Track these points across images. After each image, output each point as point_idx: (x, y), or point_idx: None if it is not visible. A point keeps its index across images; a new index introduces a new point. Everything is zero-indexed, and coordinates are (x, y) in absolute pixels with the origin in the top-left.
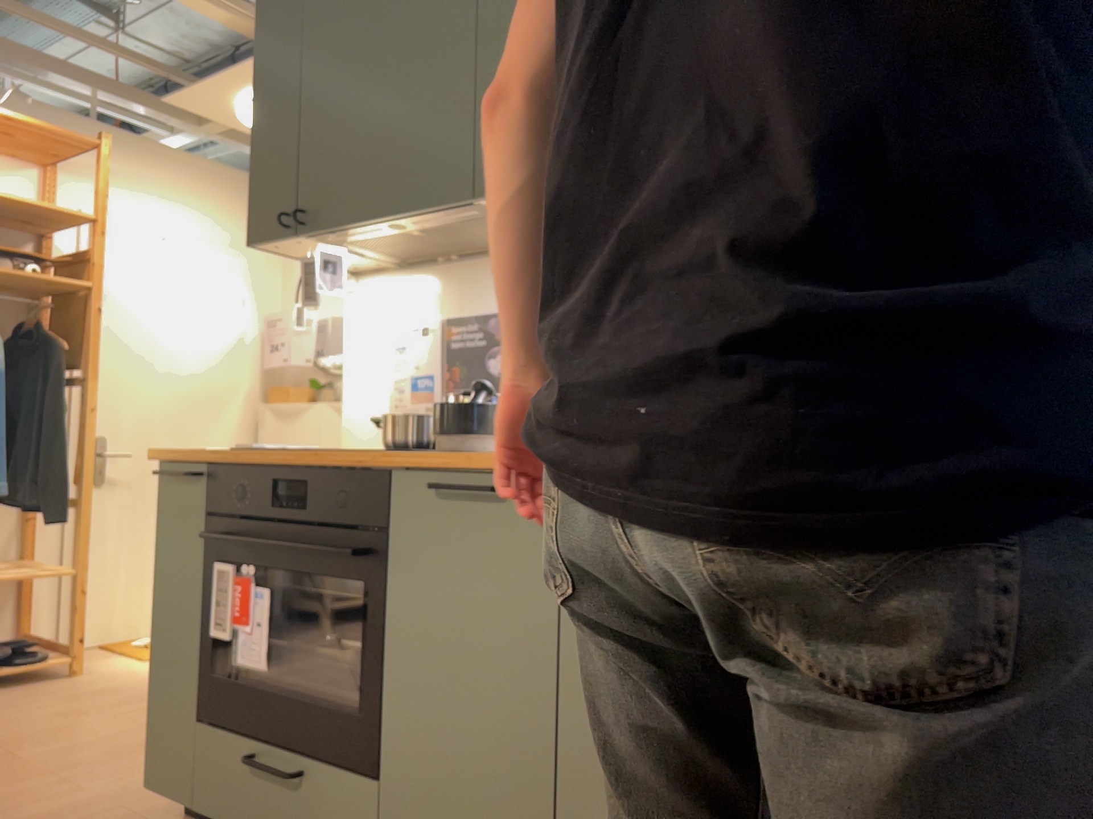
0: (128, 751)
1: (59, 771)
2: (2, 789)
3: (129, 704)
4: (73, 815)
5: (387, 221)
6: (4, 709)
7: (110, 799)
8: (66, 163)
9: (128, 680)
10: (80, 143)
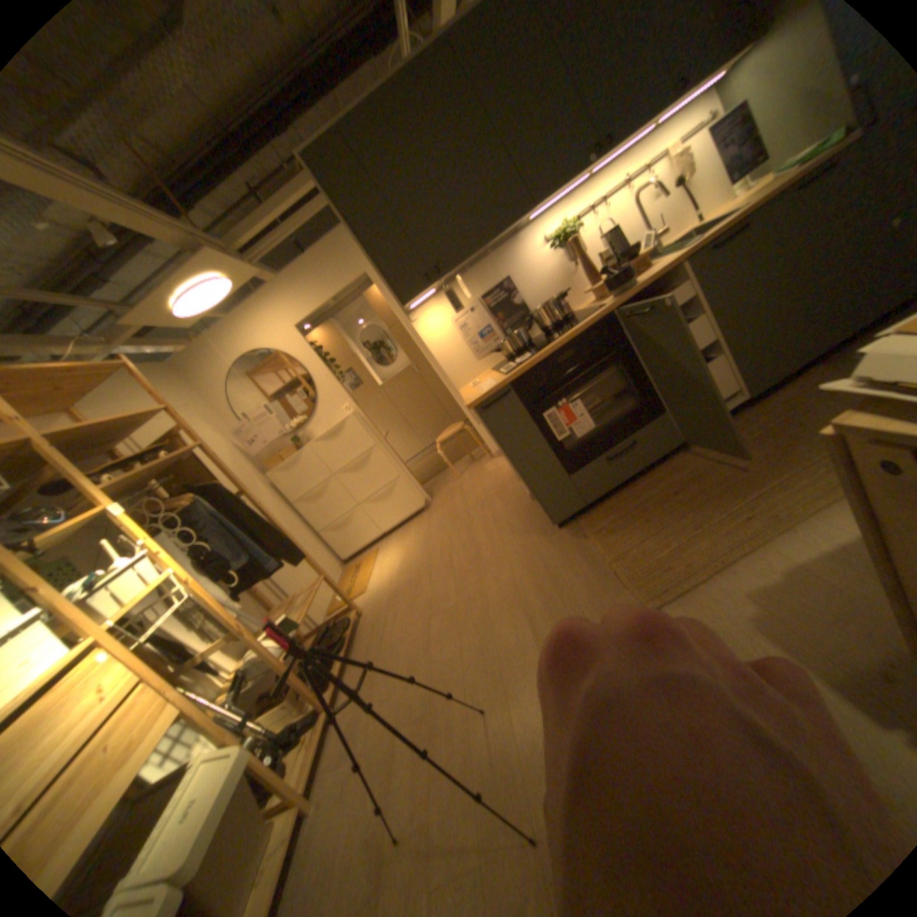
0: (476, 564)
1: (480, 582)
2: (486, 597)
3: (419, 580)
4: (533, 563)
5: (485, 243)
6: (384, 628)
7: (524, 556)
8: (82, 397)
9: (385, 589)
10: (108, 367)
